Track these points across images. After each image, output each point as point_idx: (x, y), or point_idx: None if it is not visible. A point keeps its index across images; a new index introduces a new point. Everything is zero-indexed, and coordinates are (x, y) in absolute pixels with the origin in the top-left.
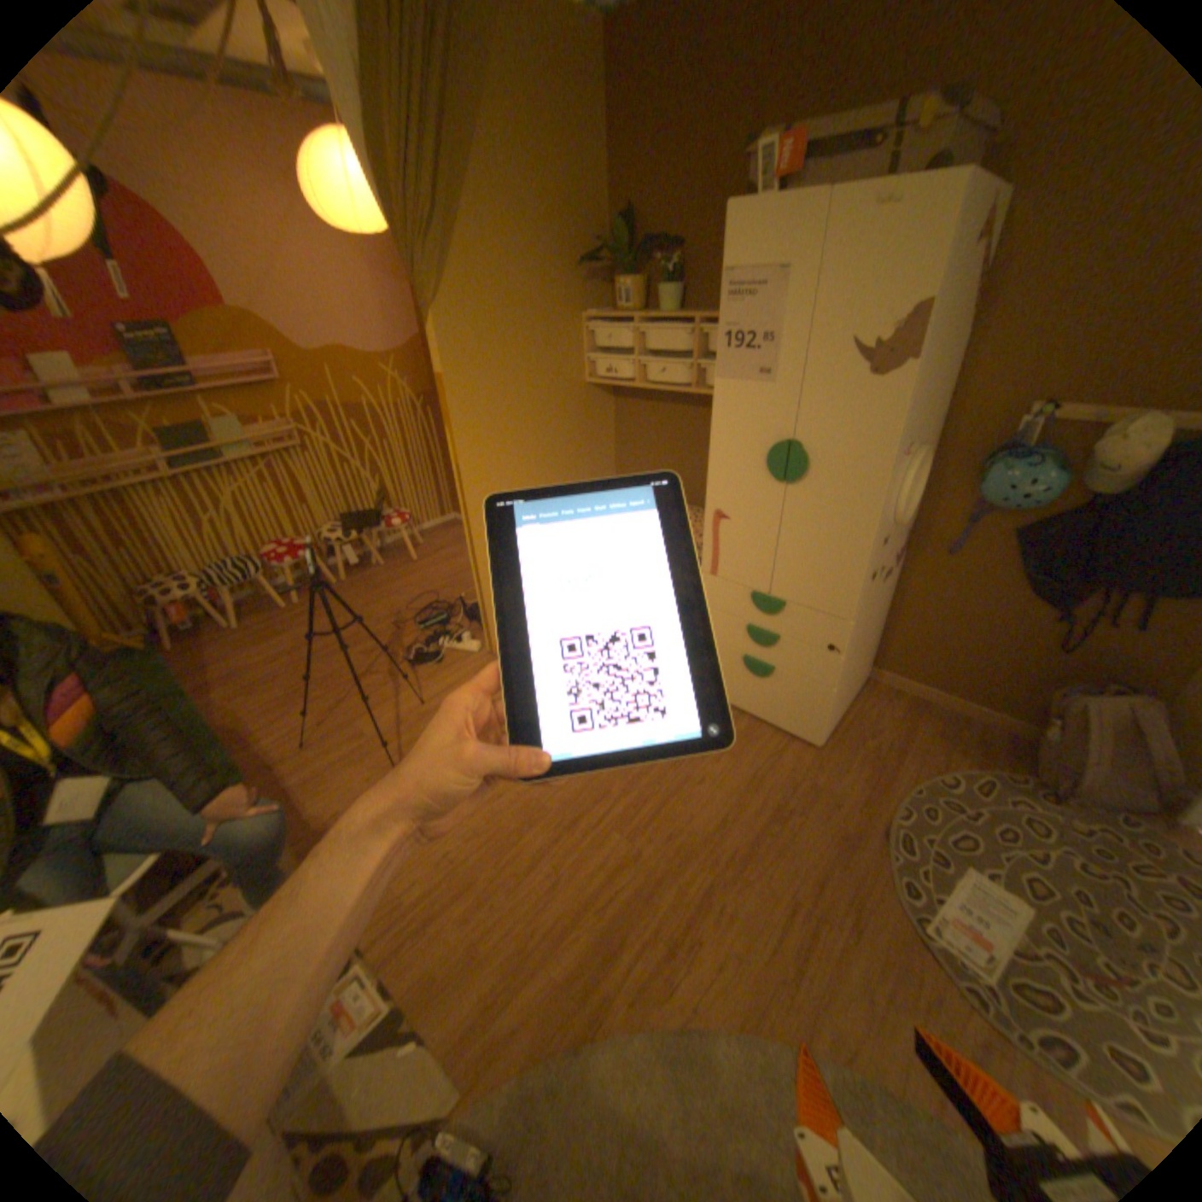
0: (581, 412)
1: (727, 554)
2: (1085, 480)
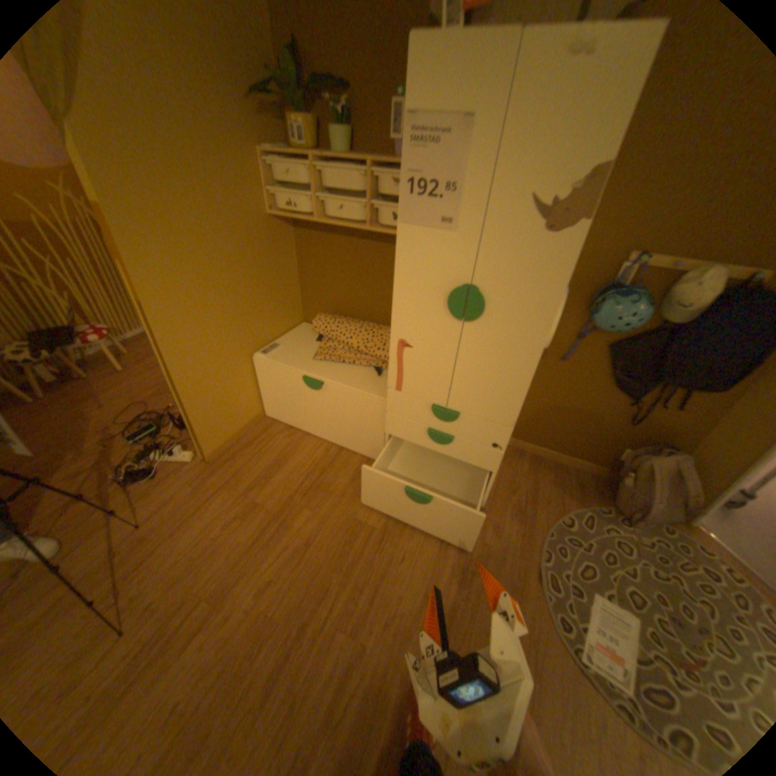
0: (265, 242)
1: (410, 375)
2: (662, 312)
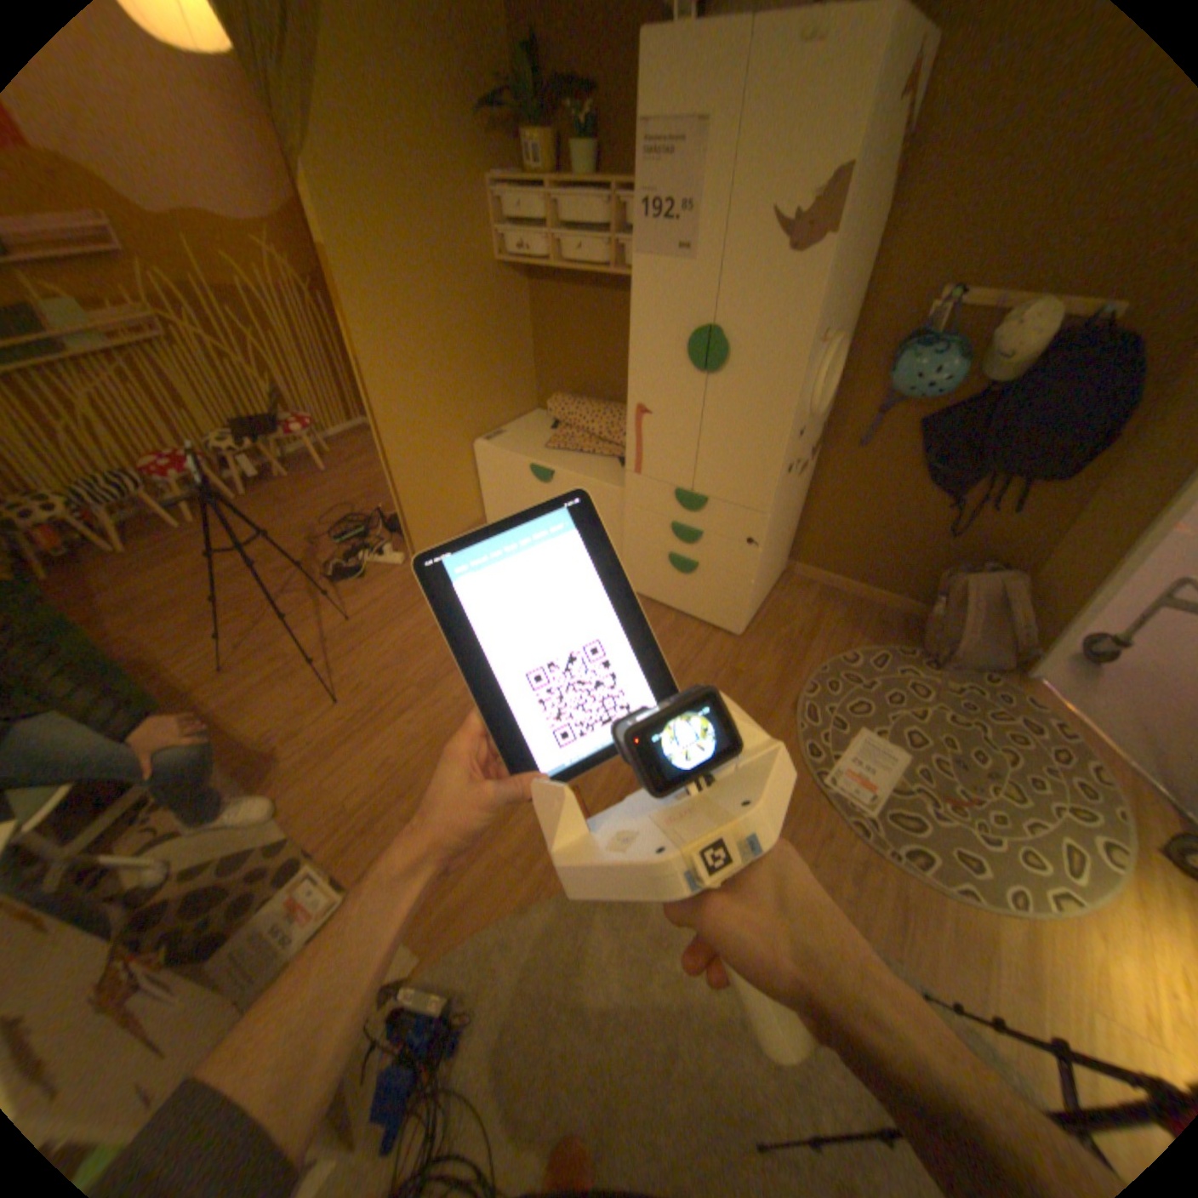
0: (492, 296)
1: (650, 451)
2: (983, 368)
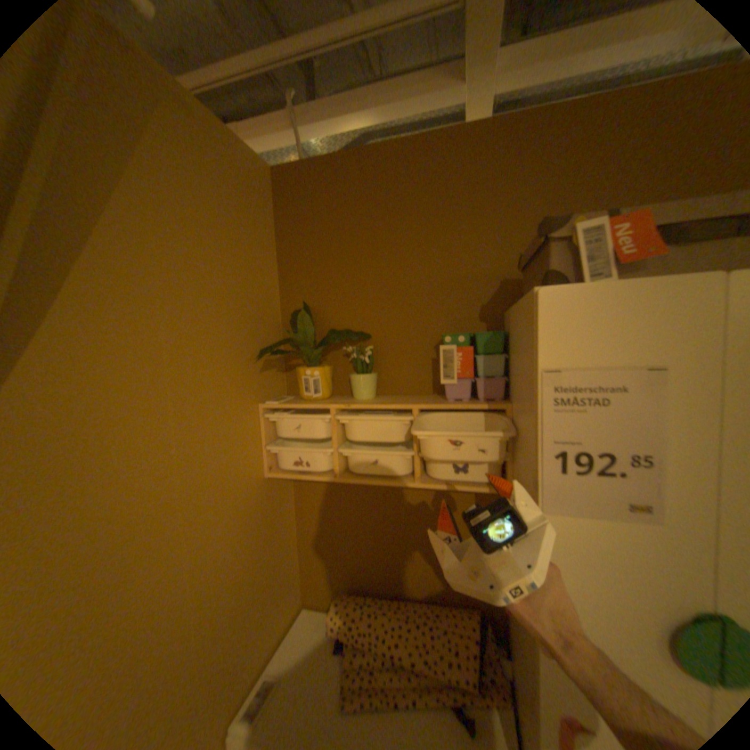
0: (261, 512)
1: None
2: None
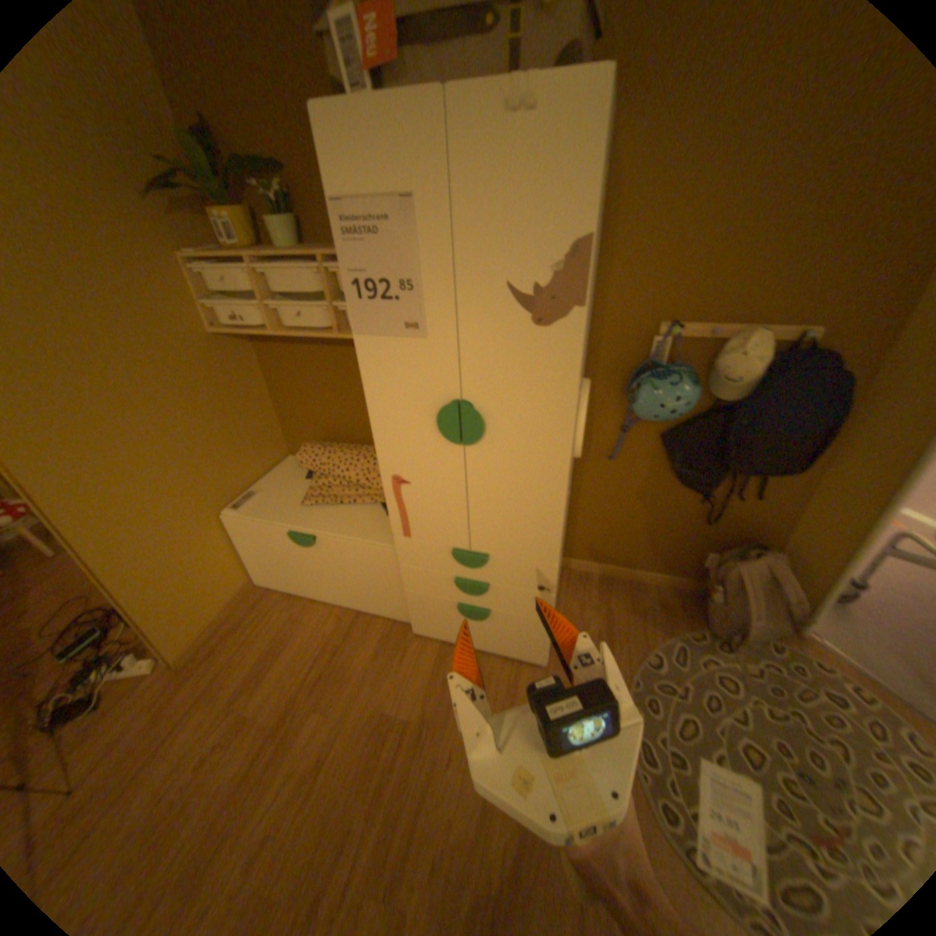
0: (213, 367)
1: (417, 517)
2: (712, 390)
